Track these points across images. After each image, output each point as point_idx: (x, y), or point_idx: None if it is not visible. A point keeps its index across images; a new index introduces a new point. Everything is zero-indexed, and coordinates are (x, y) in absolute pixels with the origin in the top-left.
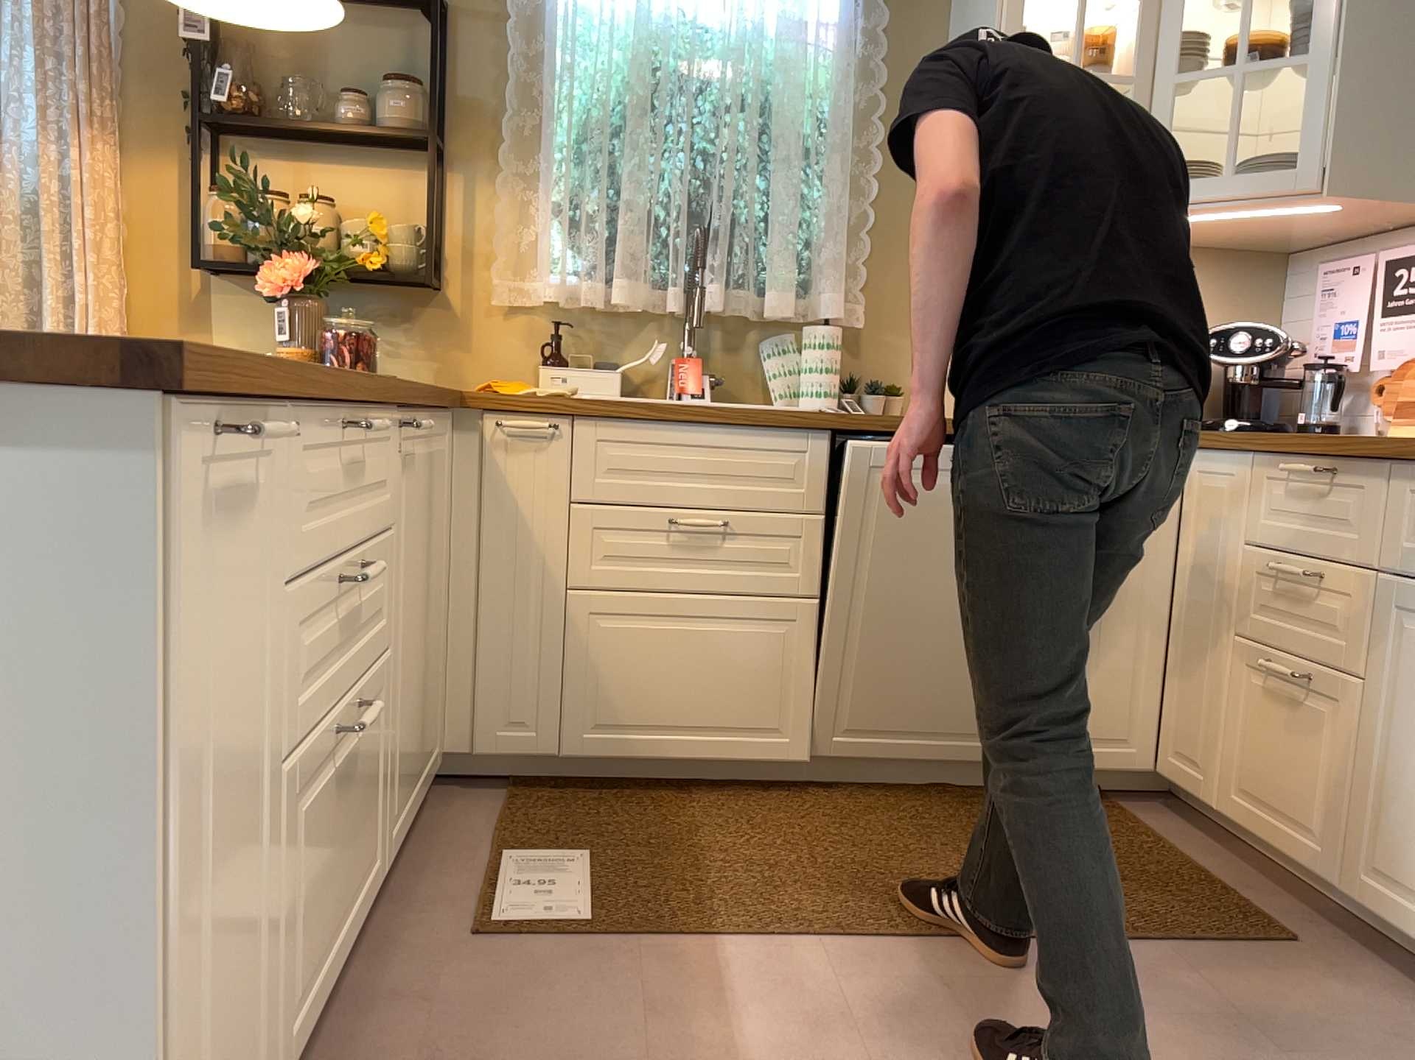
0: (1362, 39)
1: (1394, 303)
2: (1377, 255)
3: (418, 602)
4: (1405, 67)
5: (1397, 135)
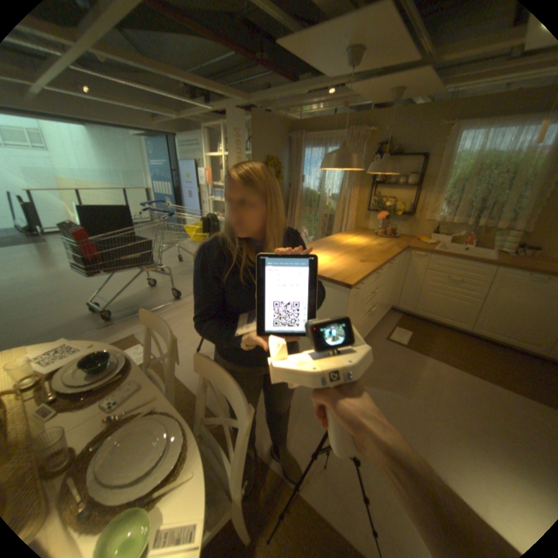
0: None
1: None
2: None
3: (389, 286)
4: None
5: None
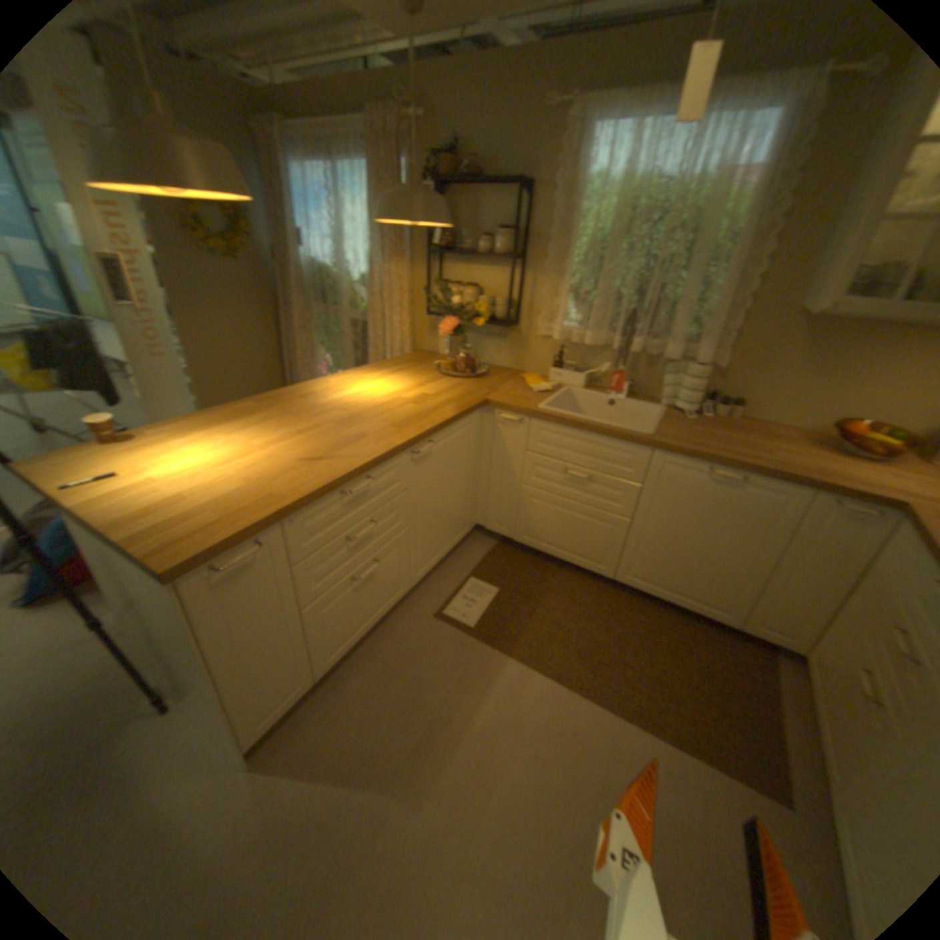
0: None
1: None
2: None
3: (443, 495)
4: None
5: None
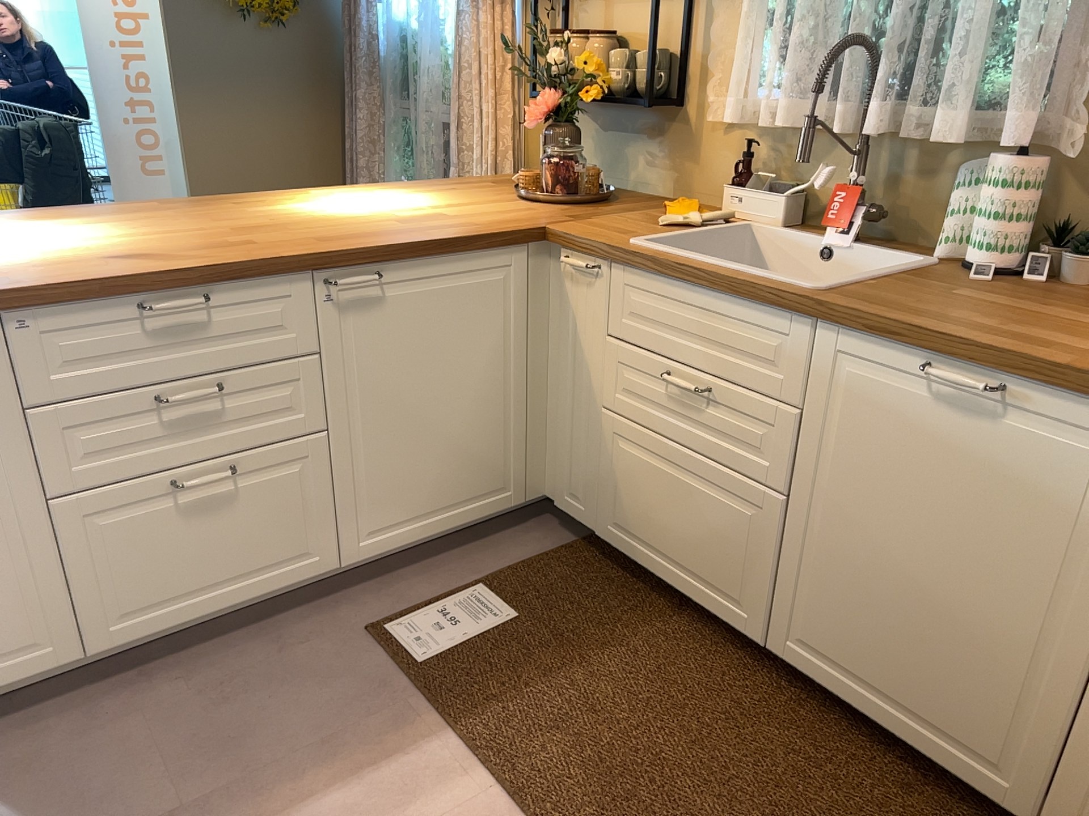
0: None
1: None
2: None
3: (425, 396)
4: None
5: None
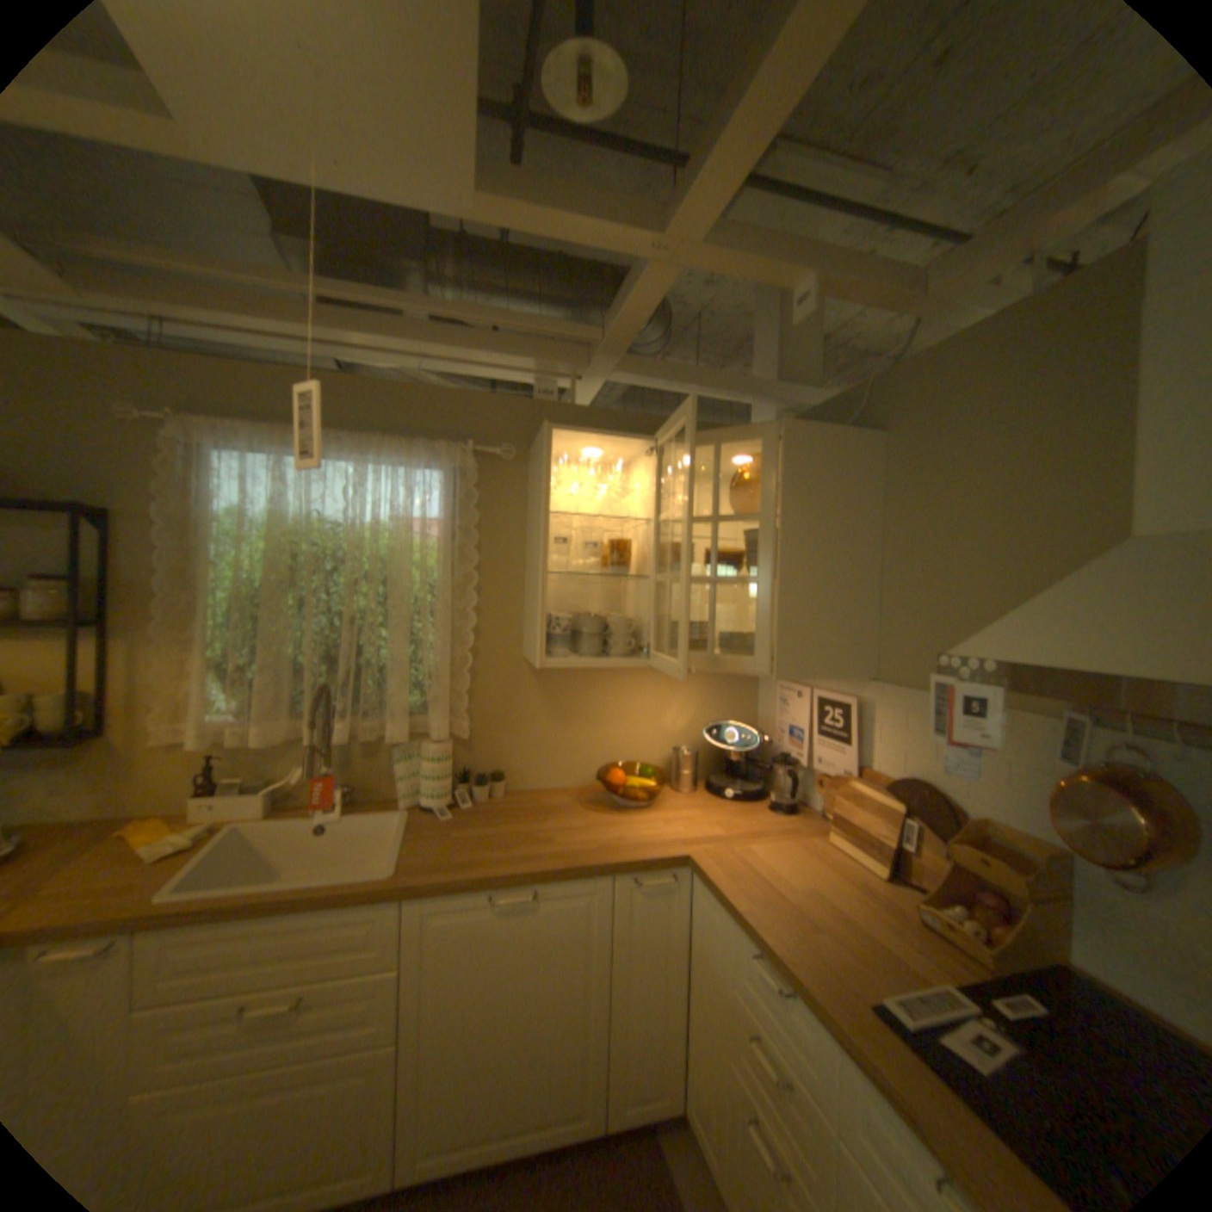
0: (791, 570)
1: (824, 729)
2: (812, 690)
3: None
4: (821, 588)
5: (819, 635)
